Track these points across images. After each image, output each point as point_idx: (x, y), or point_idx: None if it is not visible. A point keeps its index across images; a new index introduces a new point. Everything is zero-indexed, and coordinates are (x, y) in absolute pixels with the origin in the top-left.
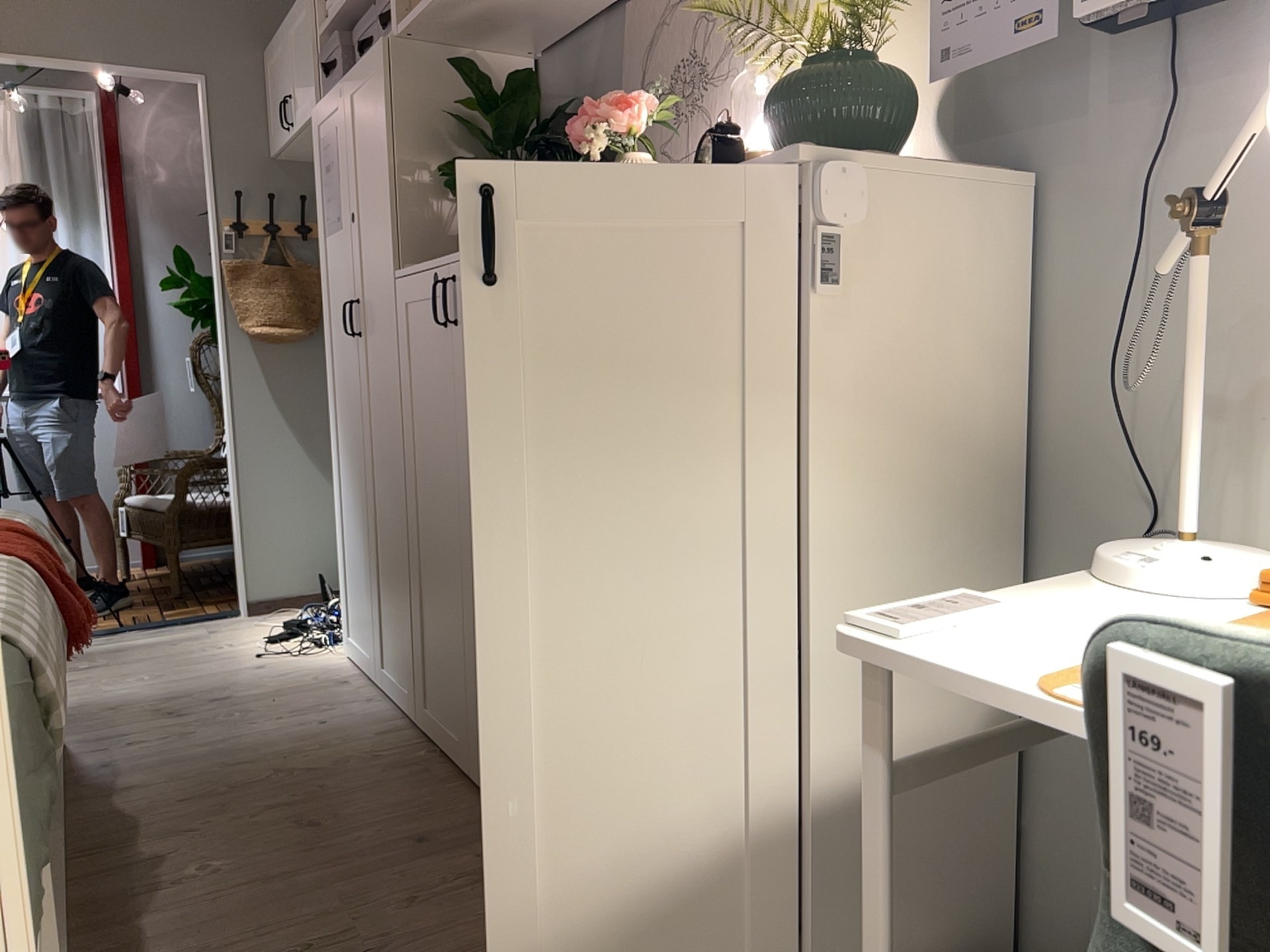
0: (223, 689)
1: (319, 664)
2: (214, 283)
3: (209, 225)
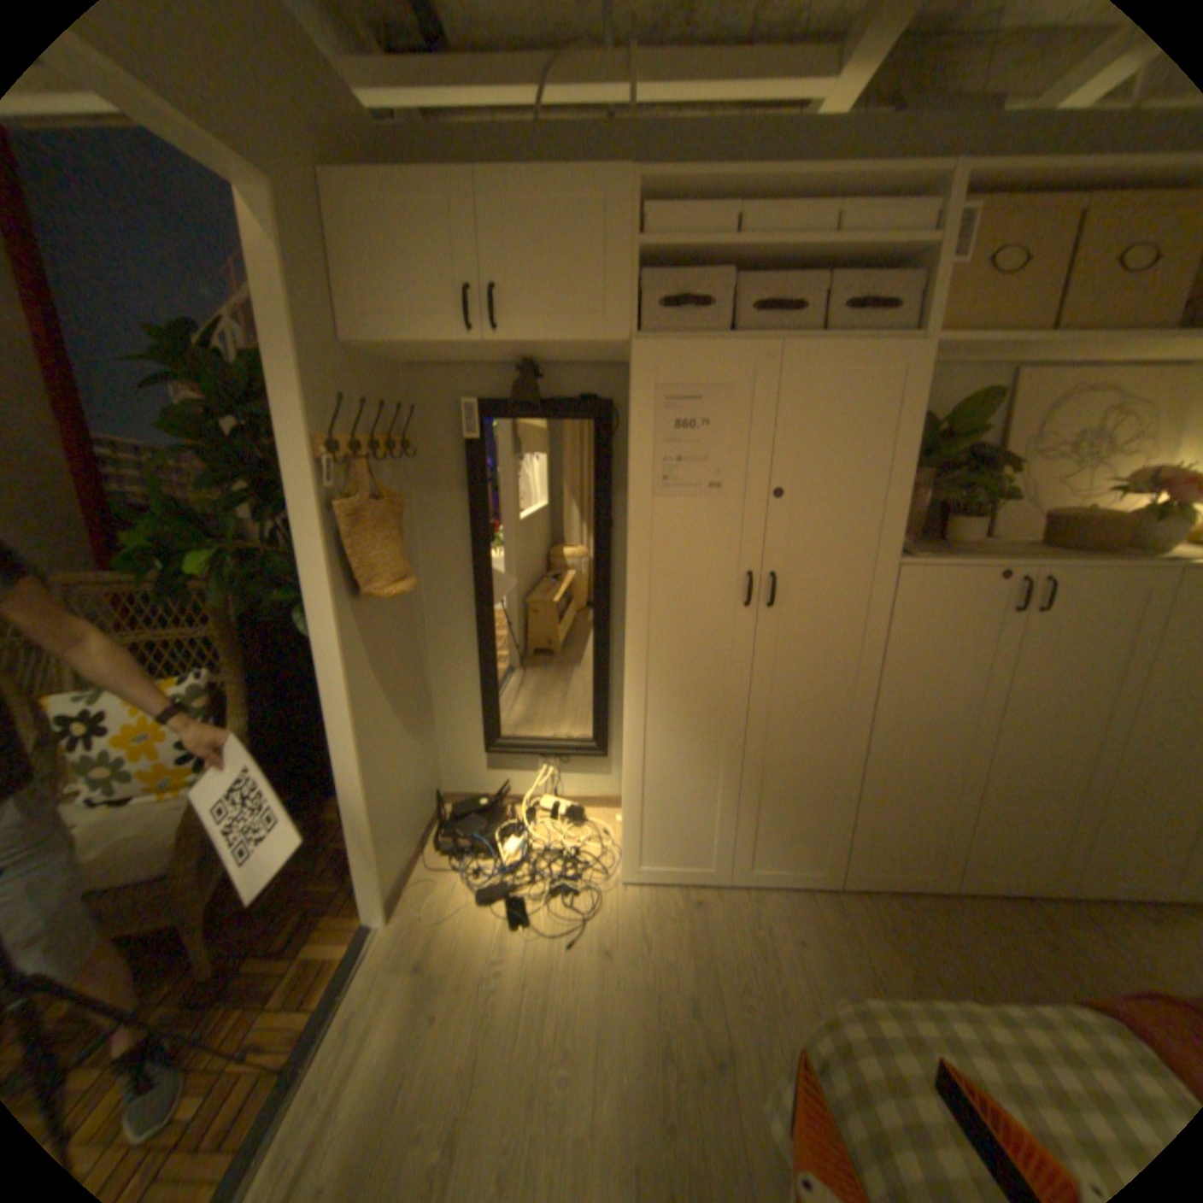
0: (660, 1000)
1: (632, 910)
2: (294, 534)
3: (283, 445)
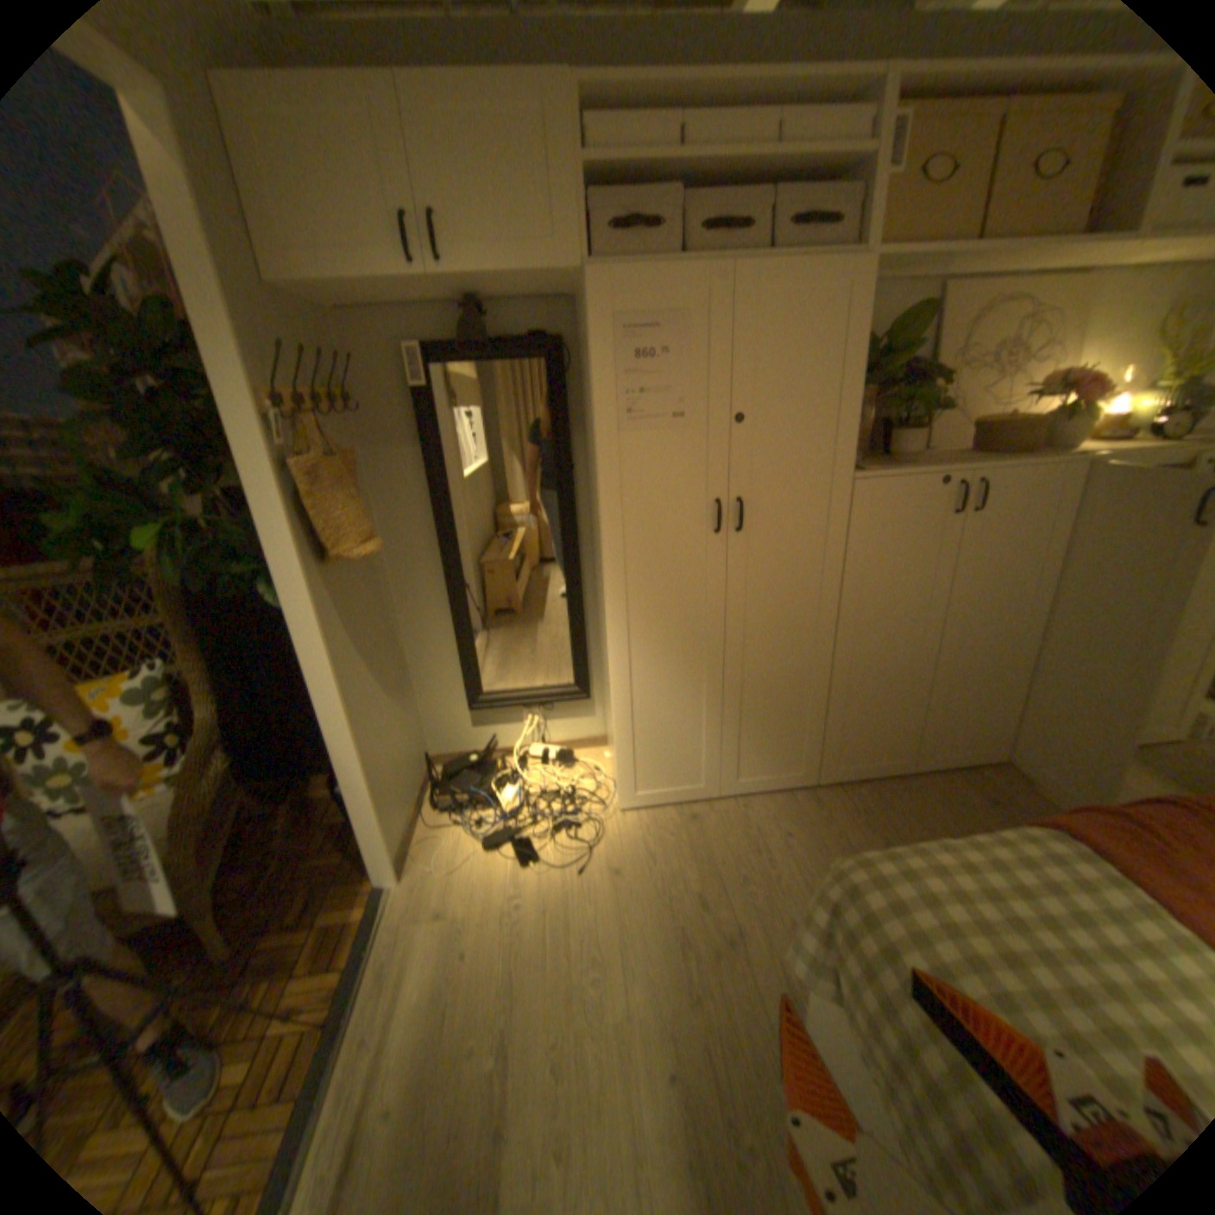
0: (672, 902)
1: (634, 832)
2: (249, 500)
3: (223, 402)
